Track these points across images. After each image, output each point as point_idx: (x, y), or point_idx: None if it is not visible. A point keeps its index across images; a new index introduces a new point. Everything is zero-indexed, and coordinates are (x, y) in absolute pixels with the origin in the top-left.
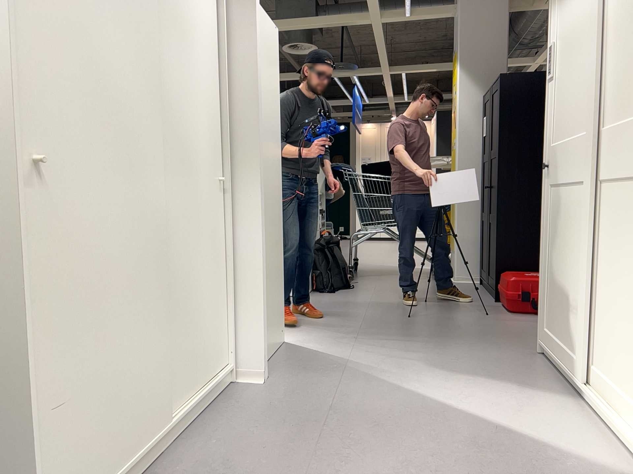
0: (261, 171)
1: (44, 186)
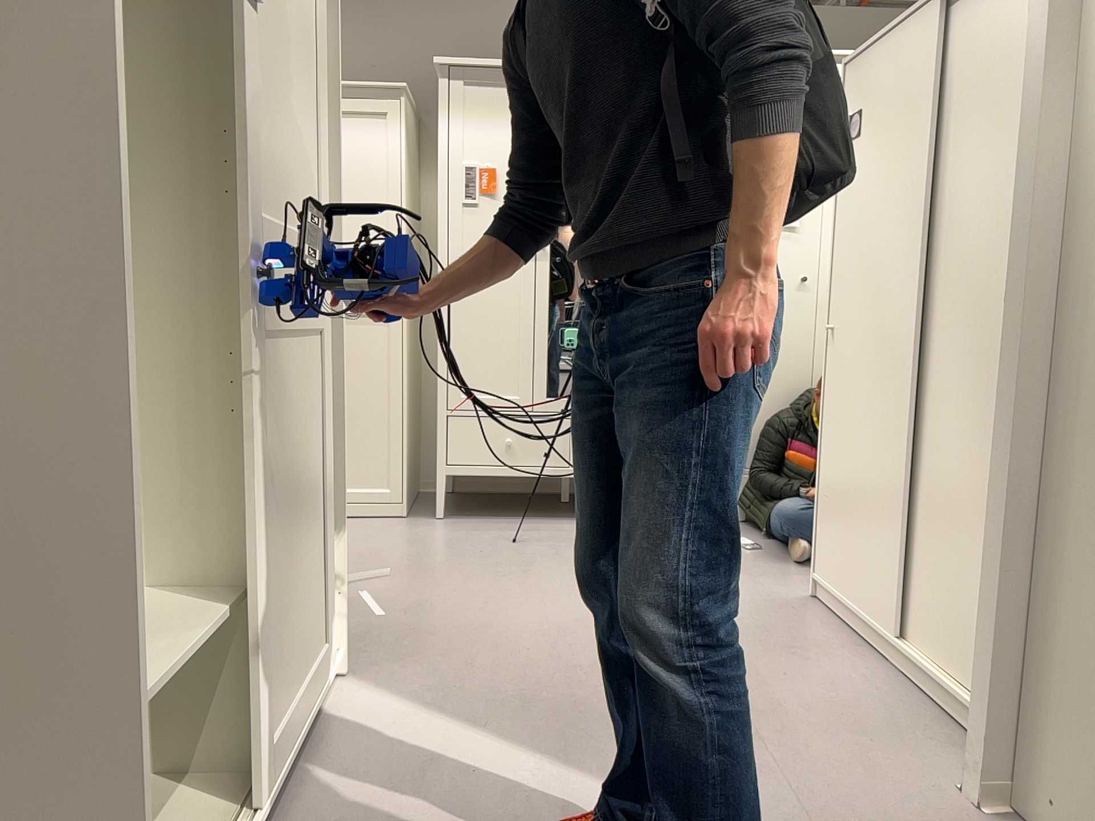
0: (1019, 317)
1: (834, 347)
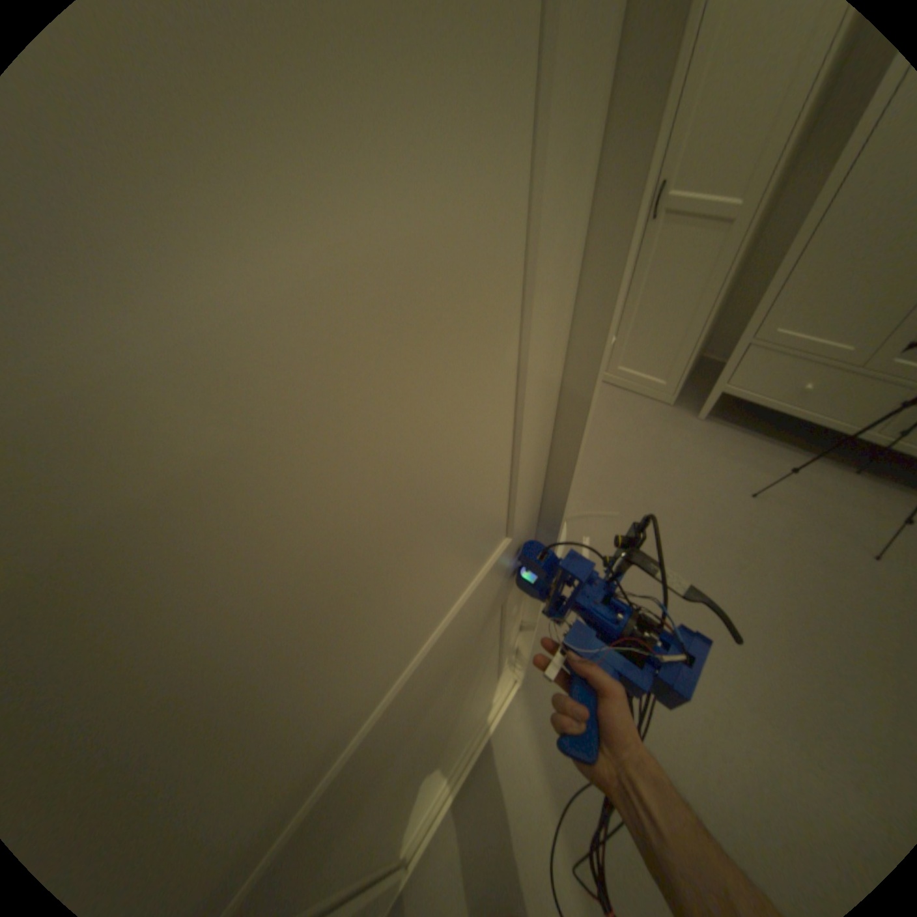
0: None
1: None
